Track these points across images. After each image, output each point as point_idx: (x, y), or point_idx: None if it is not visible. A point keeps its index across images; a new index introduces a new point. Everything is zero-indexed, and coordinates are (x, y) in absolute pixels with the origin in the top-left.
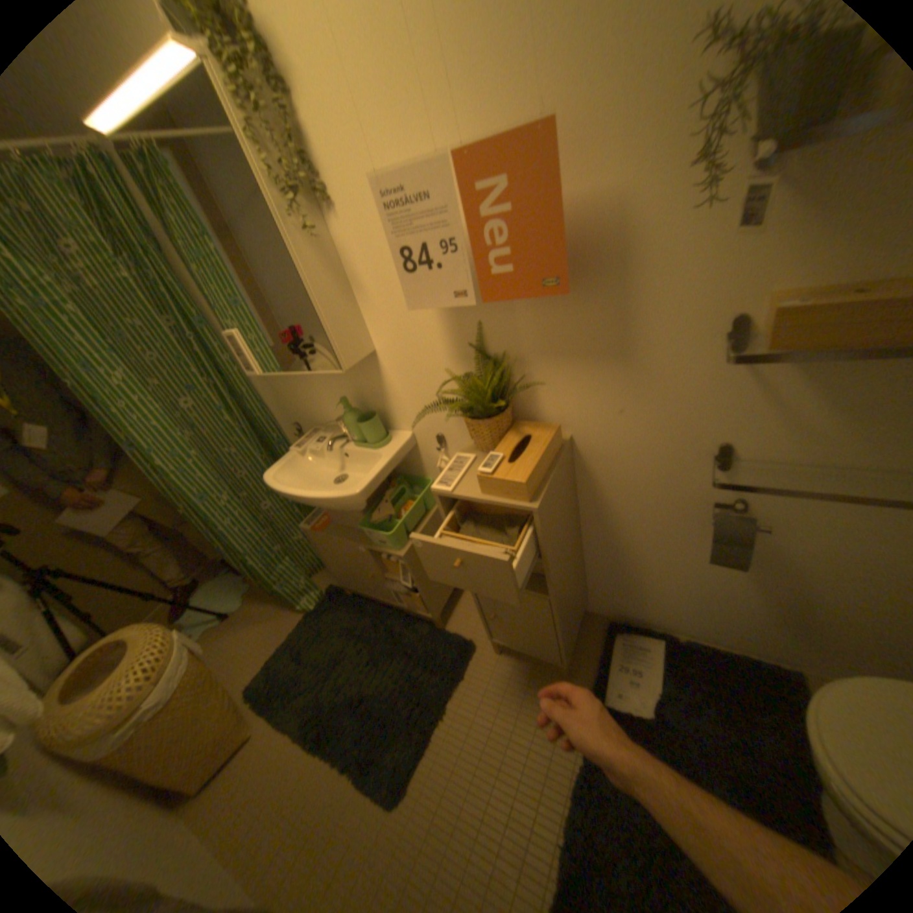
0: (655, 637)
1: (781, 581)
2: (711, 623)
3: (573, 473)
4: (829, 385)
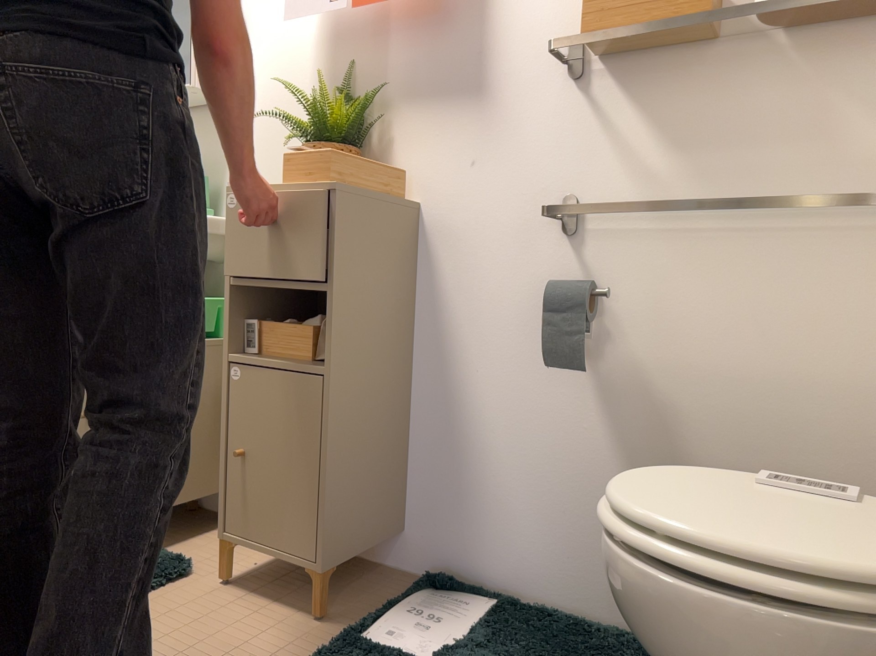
0: (486, 595)
1: (646, 434)
2: (568, 558)
3: (412, 259)
4: (653, 114)
